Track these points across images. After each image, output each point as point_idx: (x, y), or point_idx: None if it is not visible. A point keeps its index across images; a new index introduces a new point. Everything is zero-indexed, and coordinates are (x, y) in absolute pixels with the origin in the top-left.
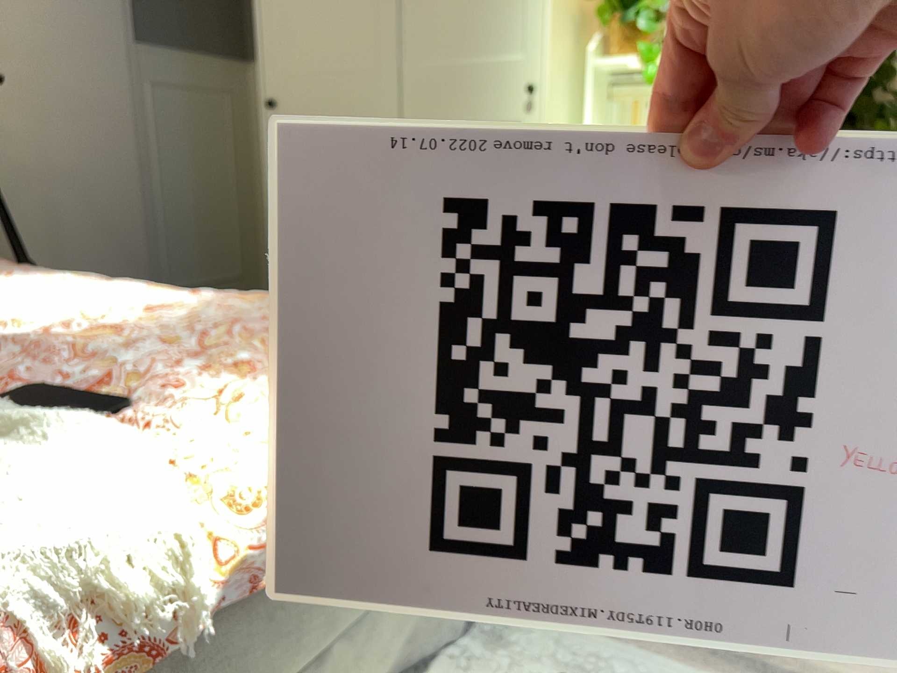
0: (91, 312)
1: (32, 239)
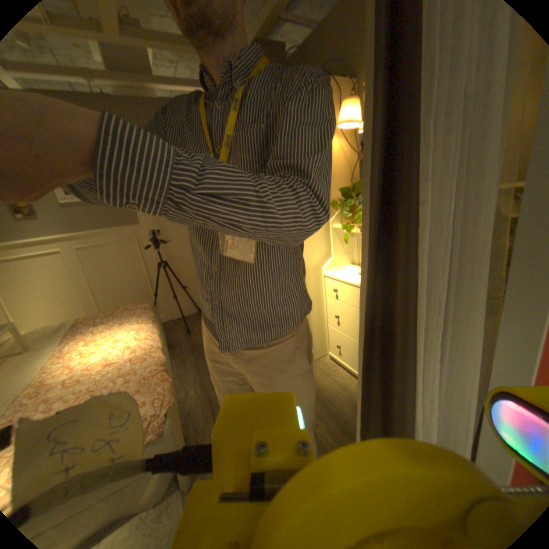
0: (110, 353)
1: (189, 278)
